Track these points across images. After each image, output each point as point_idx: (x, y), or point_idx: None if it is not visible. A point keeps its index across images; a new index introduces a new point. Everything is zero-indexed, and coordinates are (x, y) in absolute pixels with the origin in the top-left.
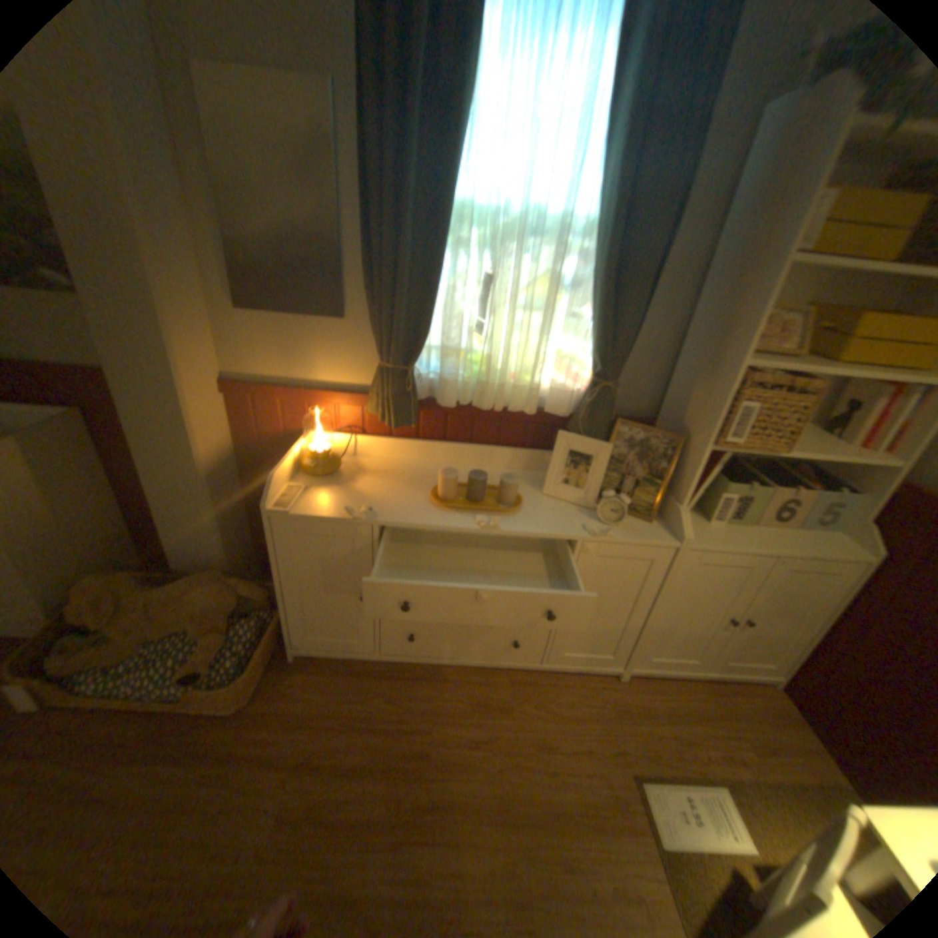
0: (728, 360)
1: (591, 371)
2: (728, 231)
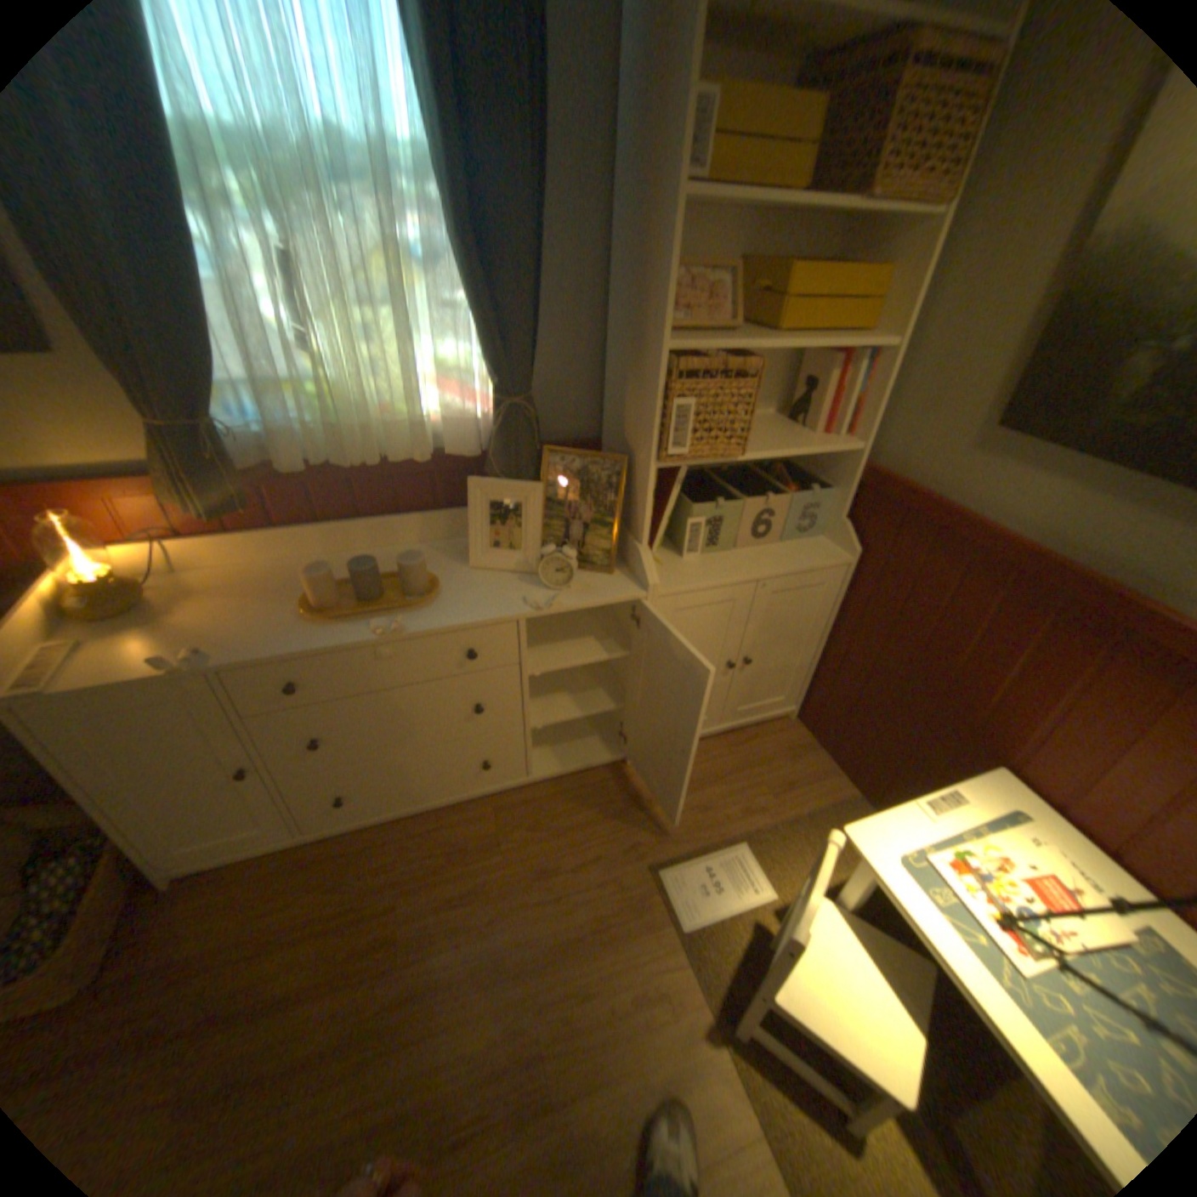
0: (650, 346)
1: (492, 385)
2: (621, 158)
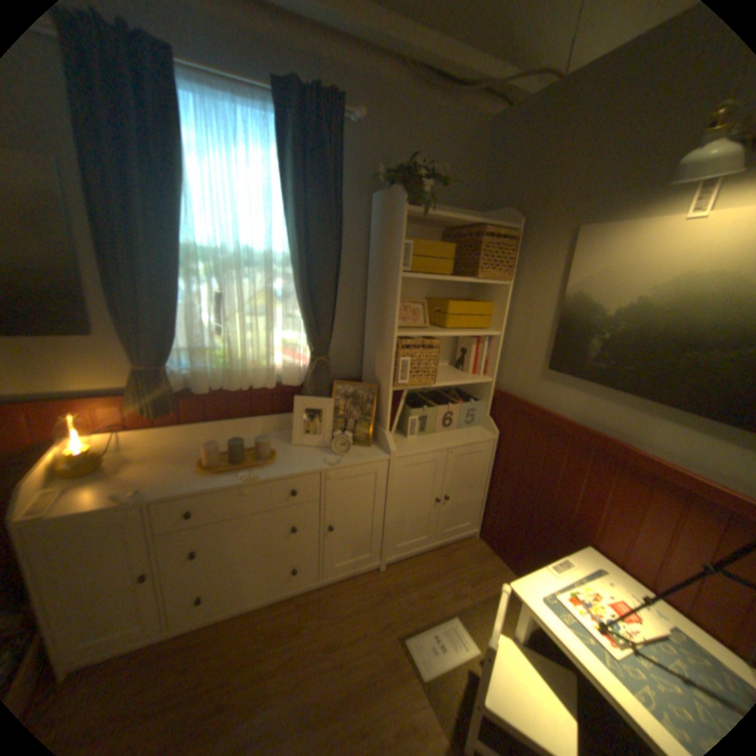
0: (387, 334)
1: (309, 351)
2: (371, 260)
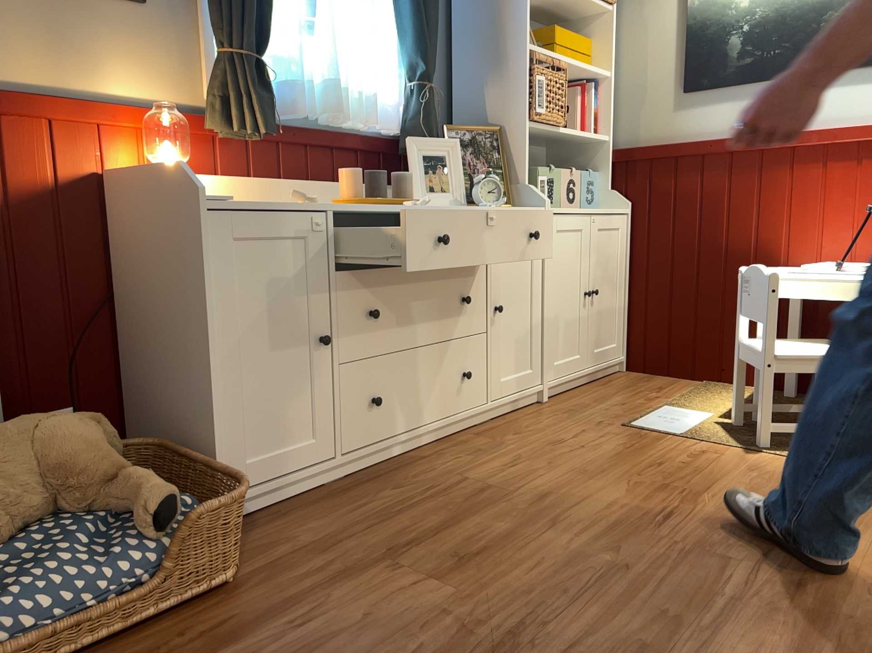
0: (511, 50)
1: (409, 79)
2: None
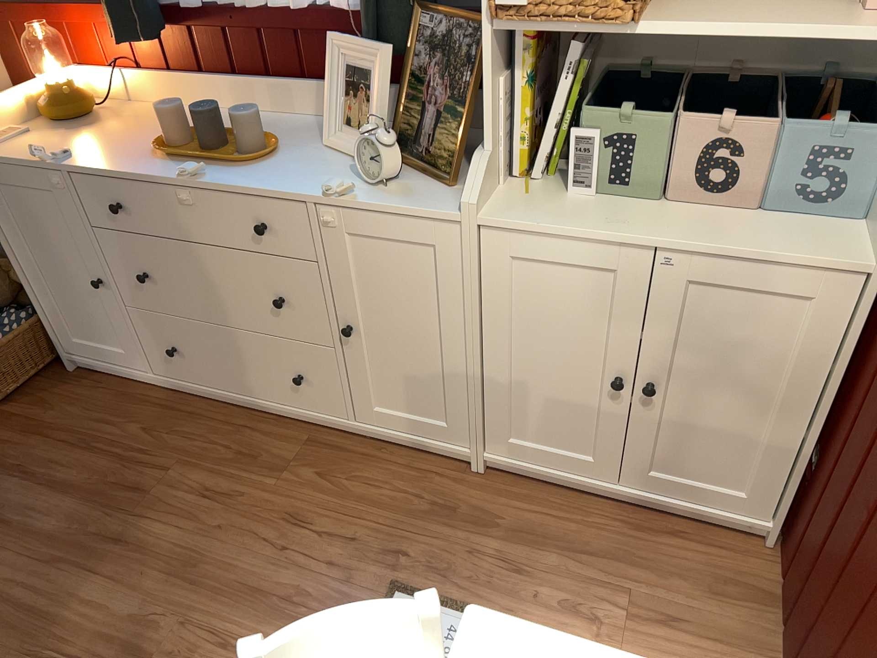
0: None
1: None
2: None
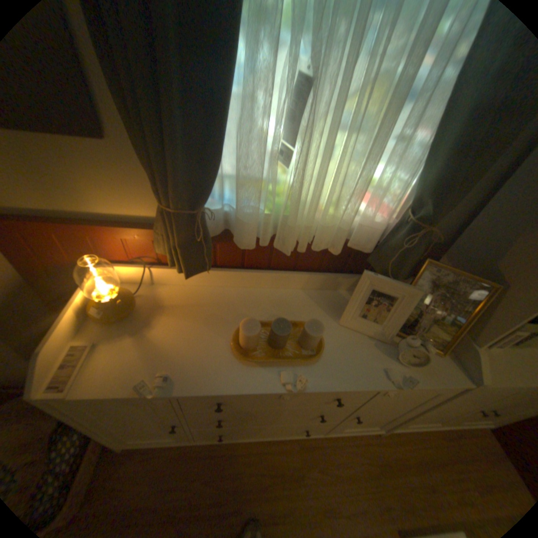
0: None
1: (413, 208)
2: None
